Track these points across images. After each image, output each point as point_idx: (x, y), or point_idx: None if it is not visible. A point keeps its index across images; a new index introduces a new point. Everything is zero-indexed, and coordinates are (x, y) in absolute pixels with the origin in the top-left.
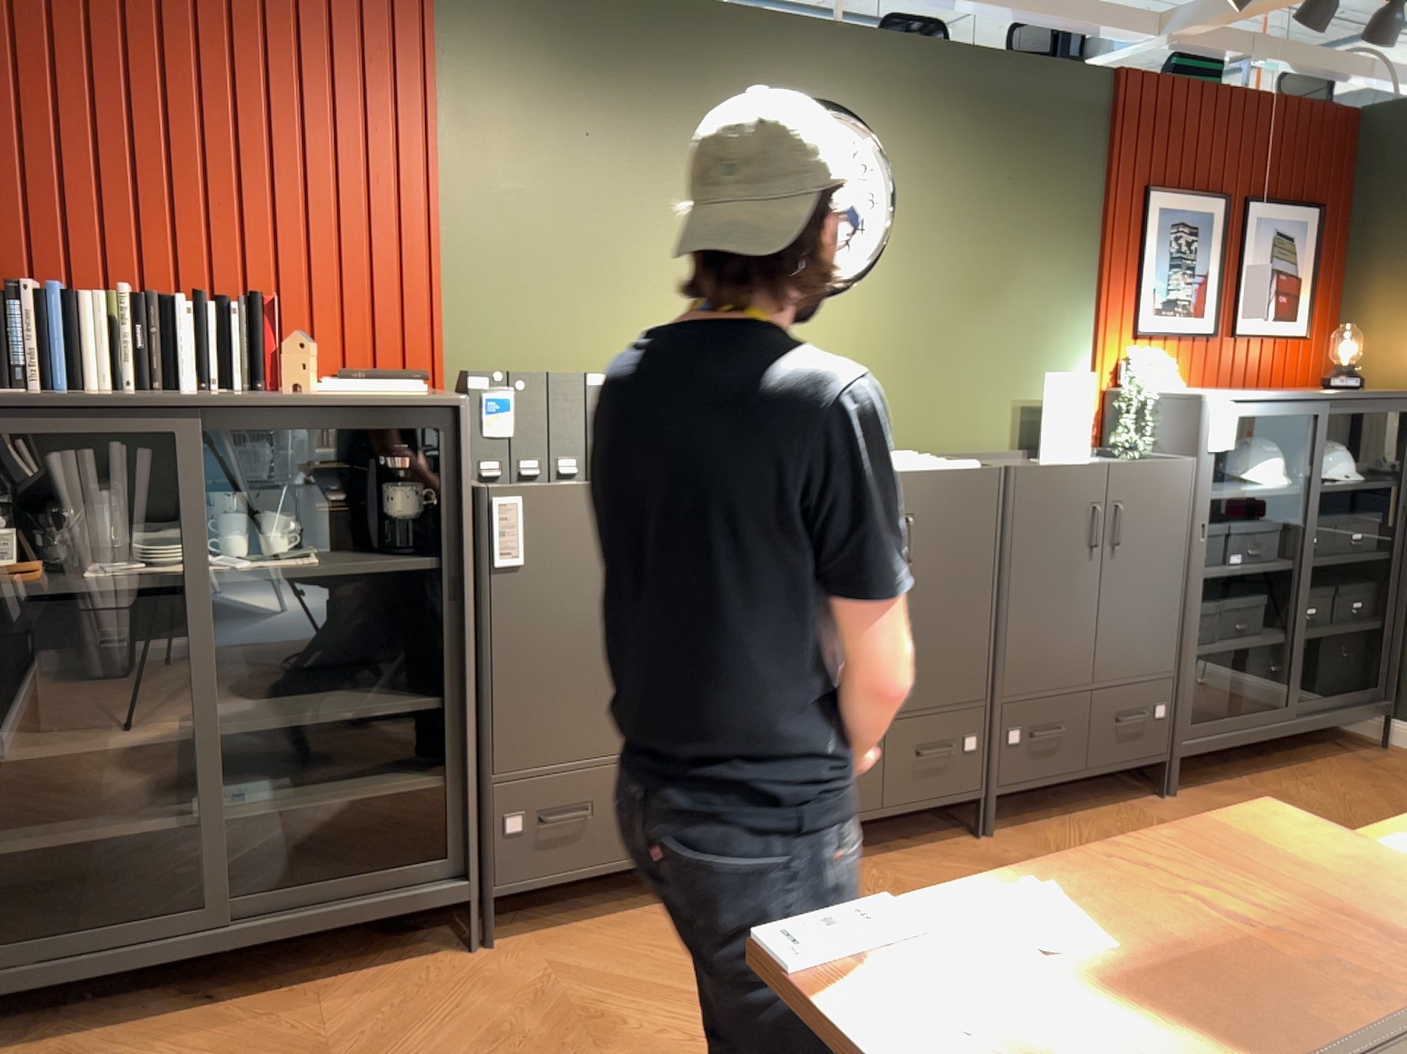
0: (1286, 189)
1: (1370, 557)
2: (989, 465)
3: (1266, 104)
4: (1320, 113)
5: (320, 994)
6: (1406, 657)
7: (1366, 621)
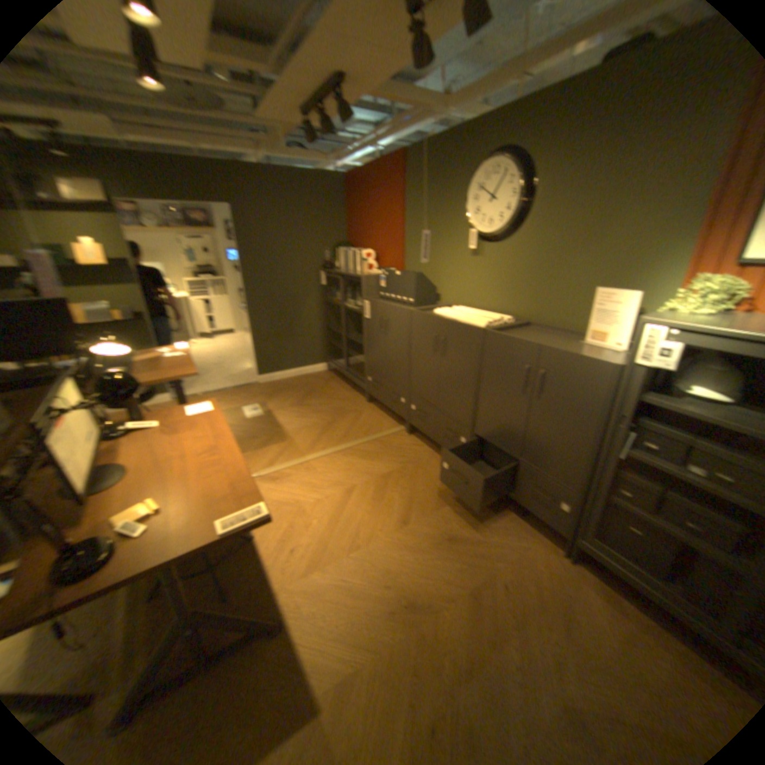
0: None
1: None
2: (489, 327)
3: None
4: None
5: (349, 391)
6: None
7: None
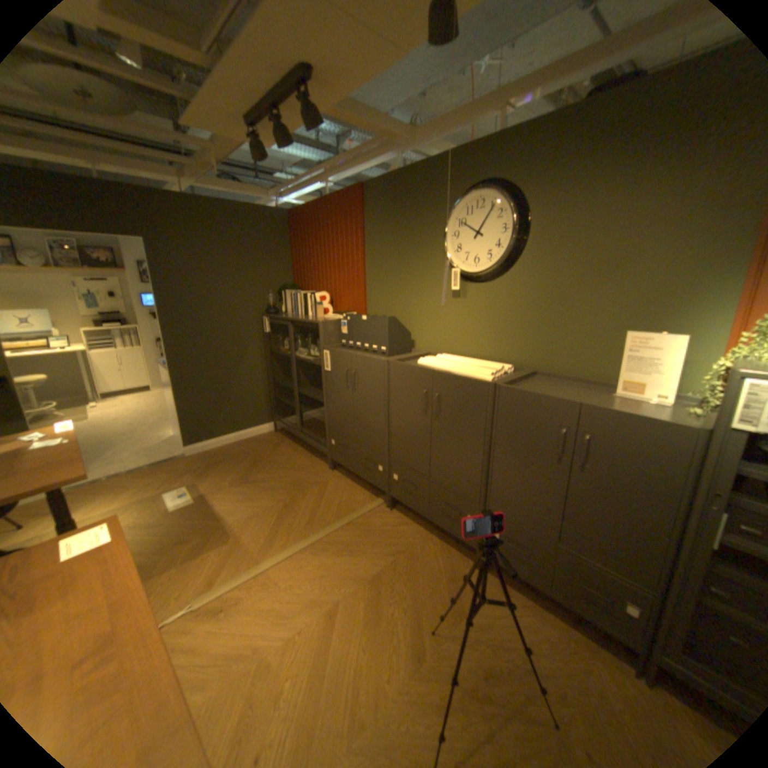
0: None
1: None
2: (500, 381)
3: None
4: None
5: (308, 457)
6: None
7: None
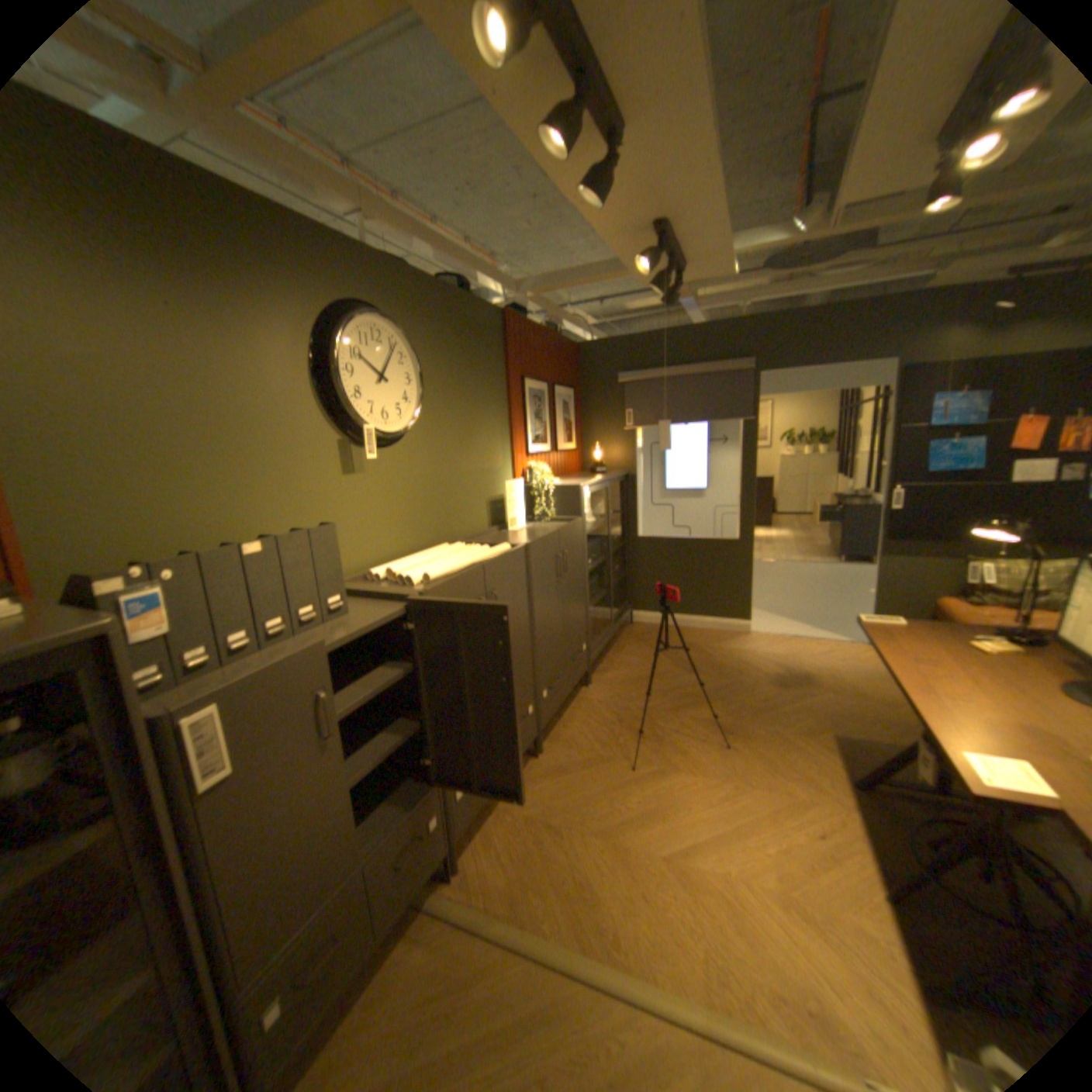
0: (563, 379)
1: (619, 546)
2: (513, 545)
3: (554, 336)
4: (568, 343)
5: None
6: (631, 584)
7: (619, 574)
